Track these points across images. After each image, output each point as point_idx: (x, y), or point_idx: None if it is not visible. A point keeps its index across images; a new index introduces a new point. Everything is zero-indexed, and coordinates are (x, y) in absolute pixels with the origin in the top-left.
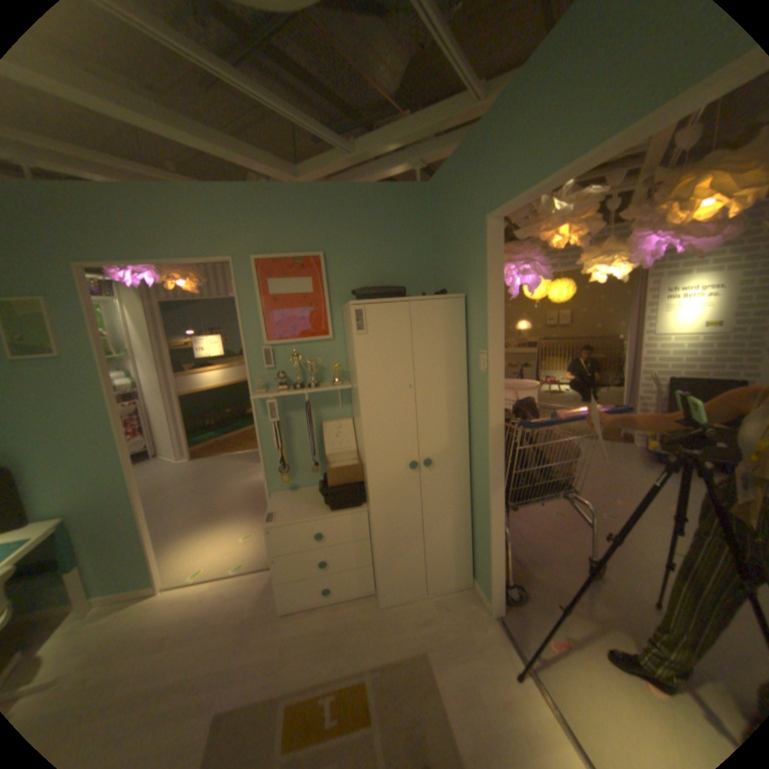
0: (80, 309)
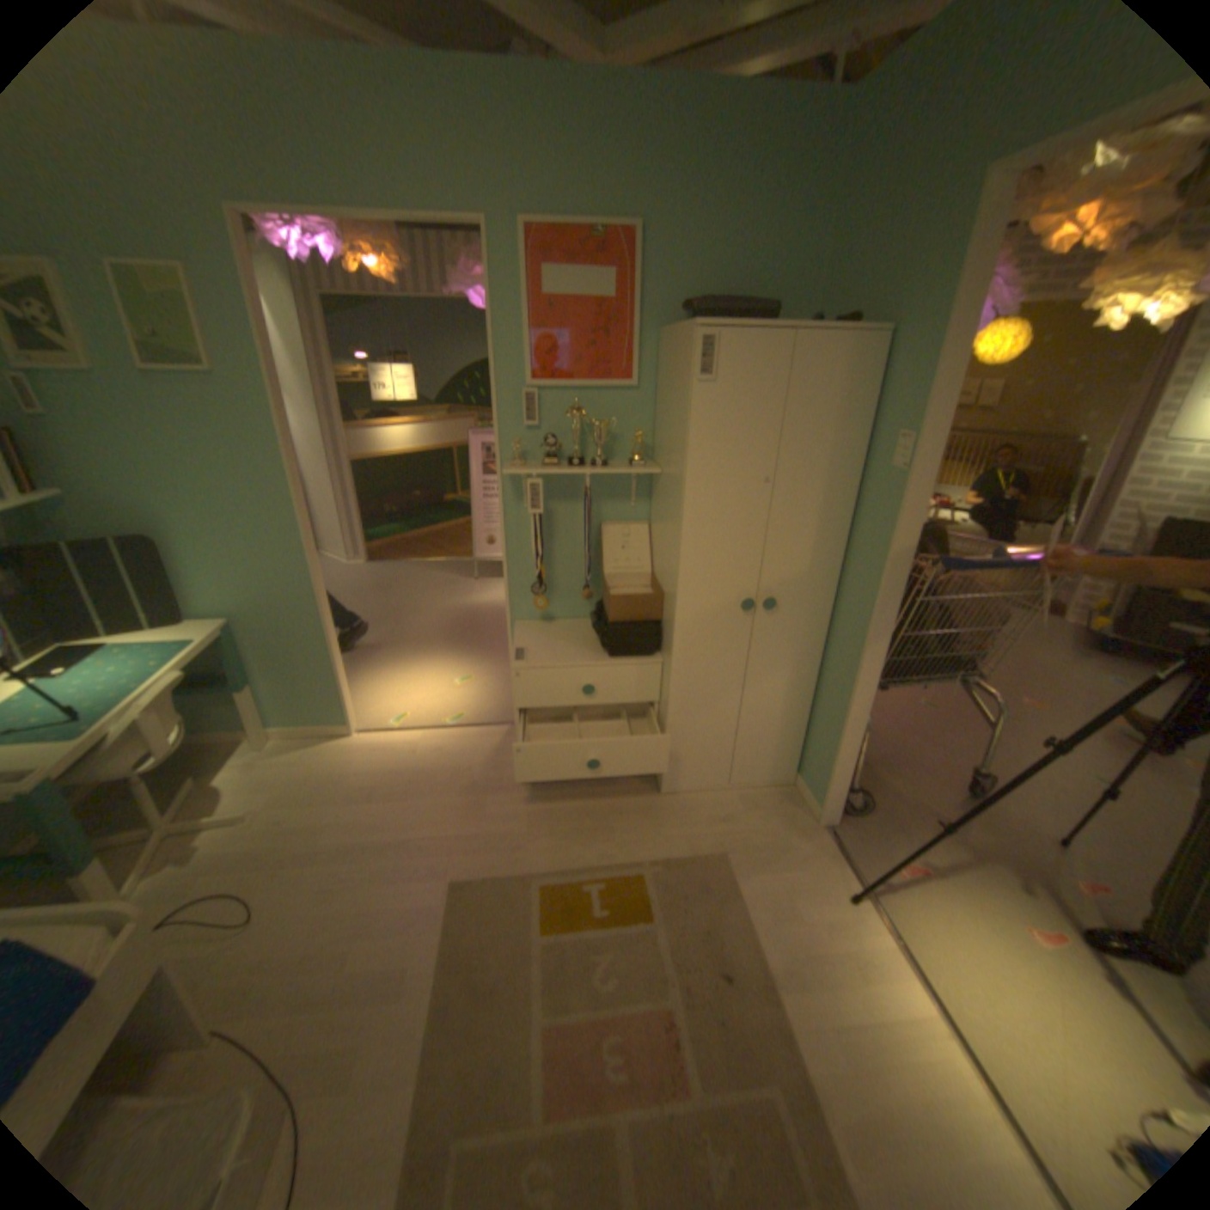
0: (238, 291)
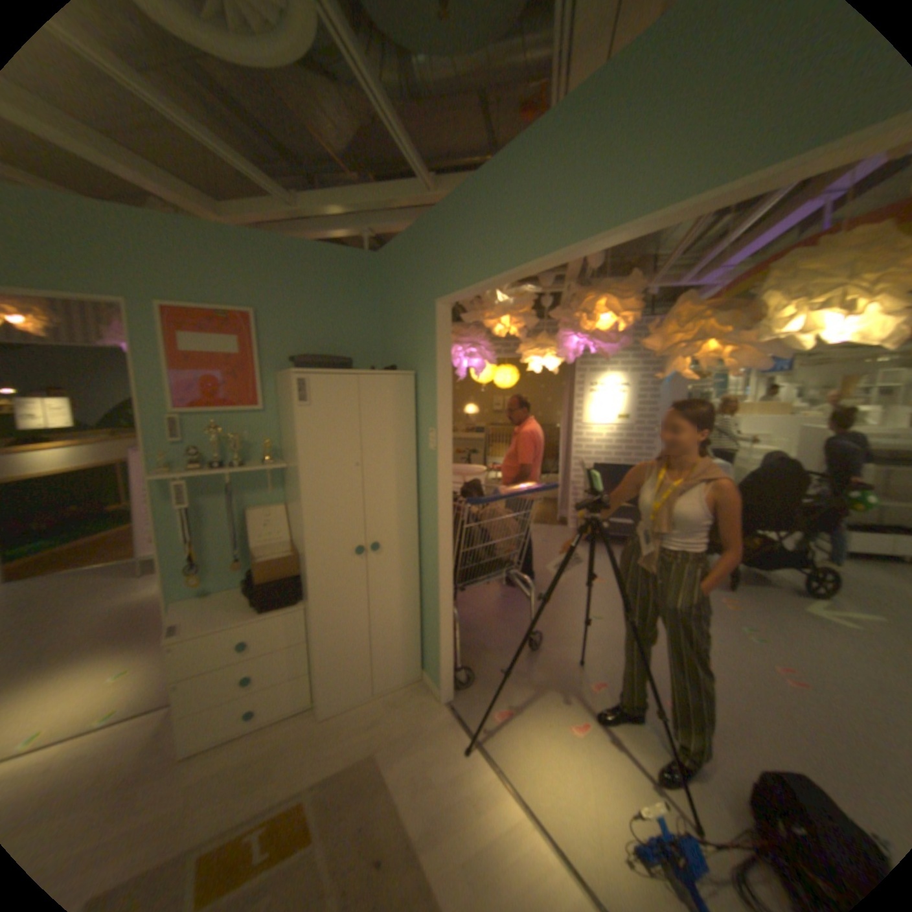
0: None
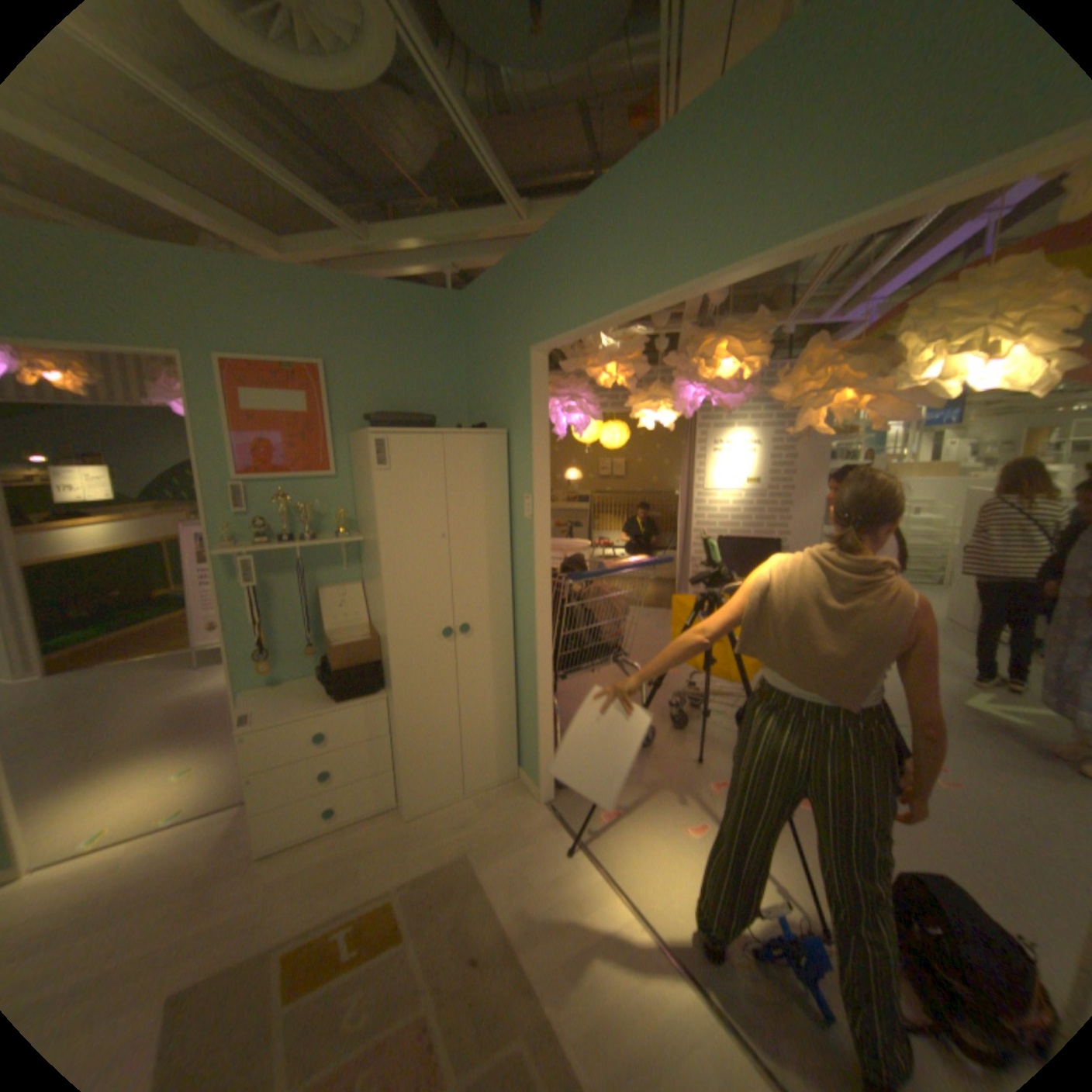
0: None
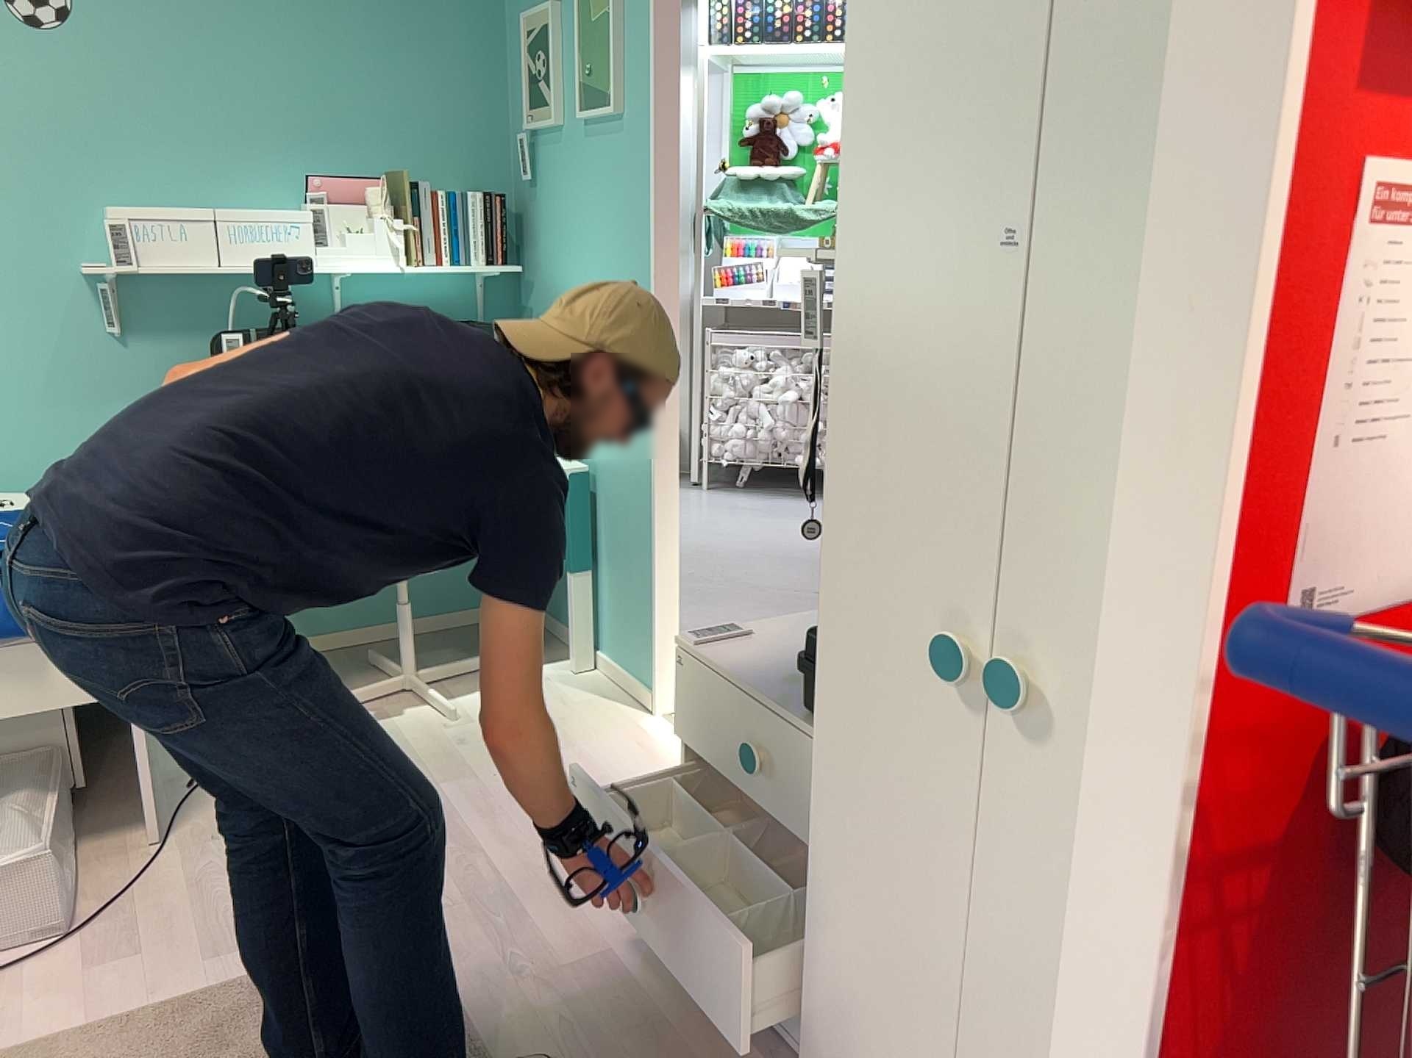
0: (648, 0)
